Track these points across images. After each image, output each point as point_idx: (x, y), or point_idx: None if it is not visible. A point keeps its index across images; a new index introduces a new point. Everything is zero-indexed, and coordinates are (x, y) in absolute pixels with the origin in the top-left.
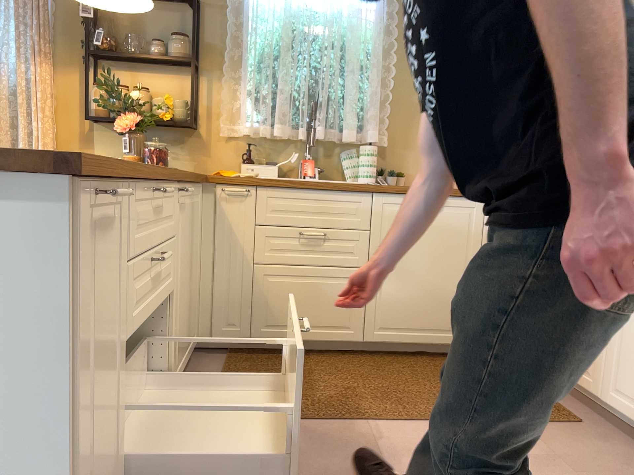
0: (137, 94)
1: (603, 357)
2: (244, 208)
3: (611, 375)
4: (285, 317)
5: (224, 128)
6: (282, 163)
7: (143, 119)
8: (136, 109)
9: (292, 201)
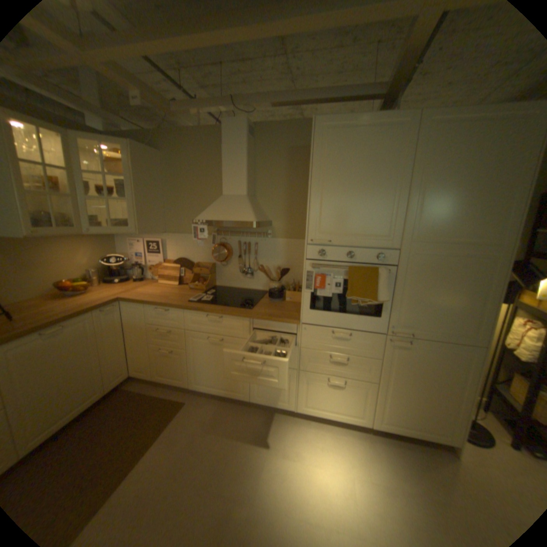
0: None
1: (185, 372)
2: None
3: (190, 378)
4: None
5: None
6: None
7: None
8: None
9: None
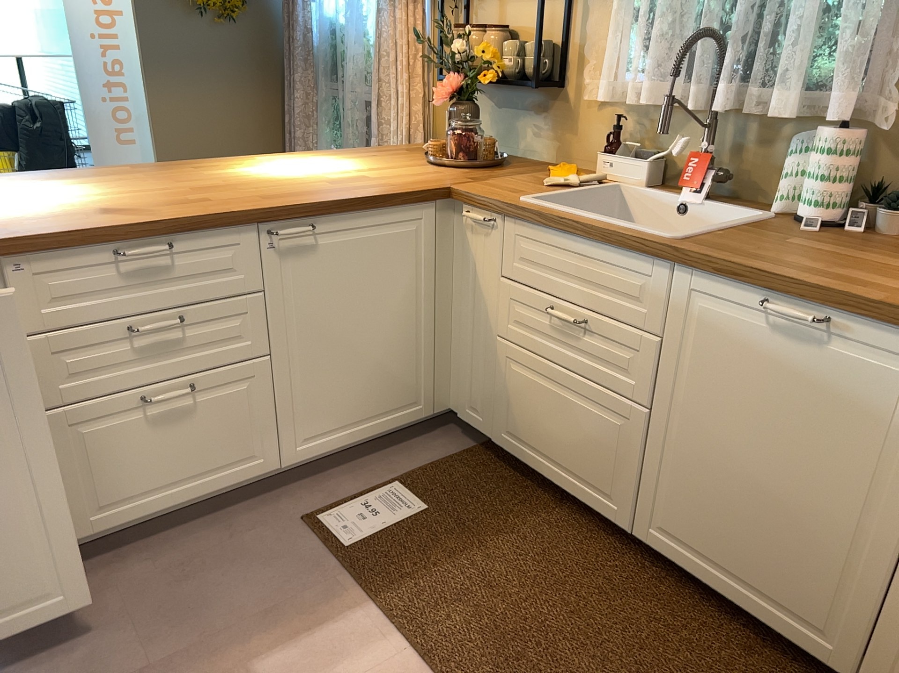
0: (458, 44)
1: None
2: (491, 247)
3: None
4: (528, 430)
5: (589, 88)
6: (657, 157)
7: (458, 85)
8: (463, 66)
9: (546, 250)
